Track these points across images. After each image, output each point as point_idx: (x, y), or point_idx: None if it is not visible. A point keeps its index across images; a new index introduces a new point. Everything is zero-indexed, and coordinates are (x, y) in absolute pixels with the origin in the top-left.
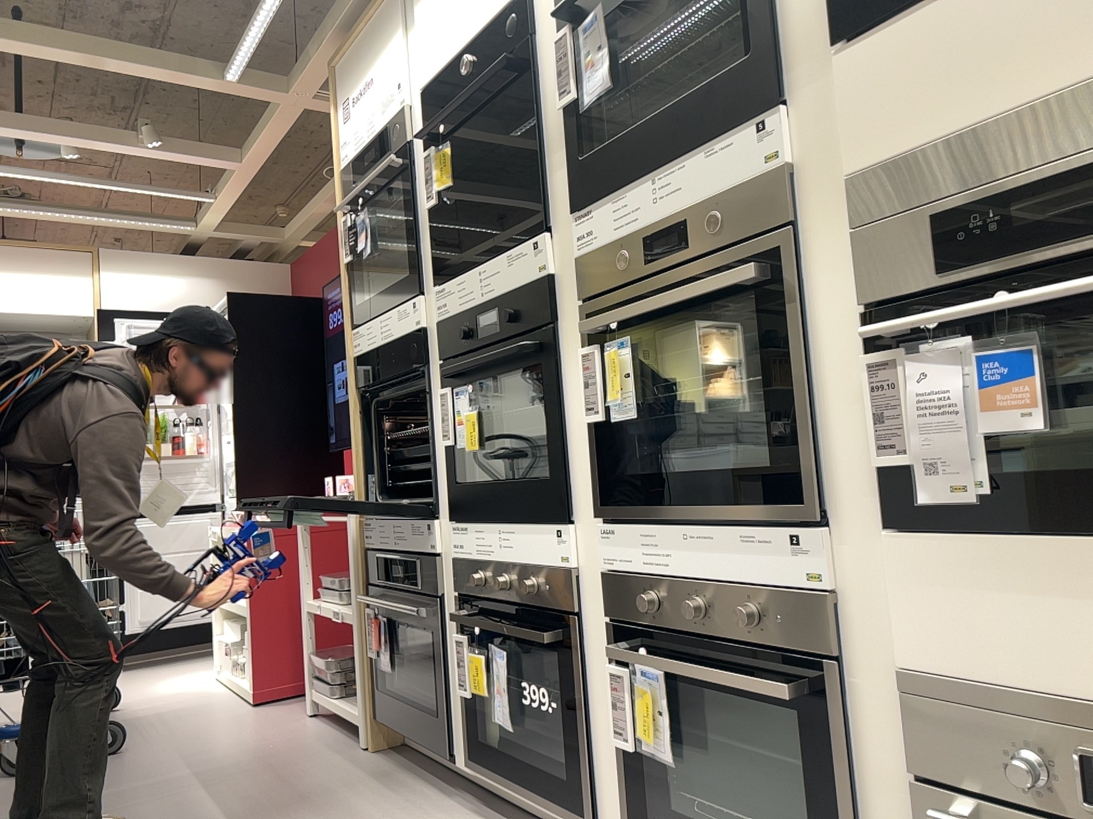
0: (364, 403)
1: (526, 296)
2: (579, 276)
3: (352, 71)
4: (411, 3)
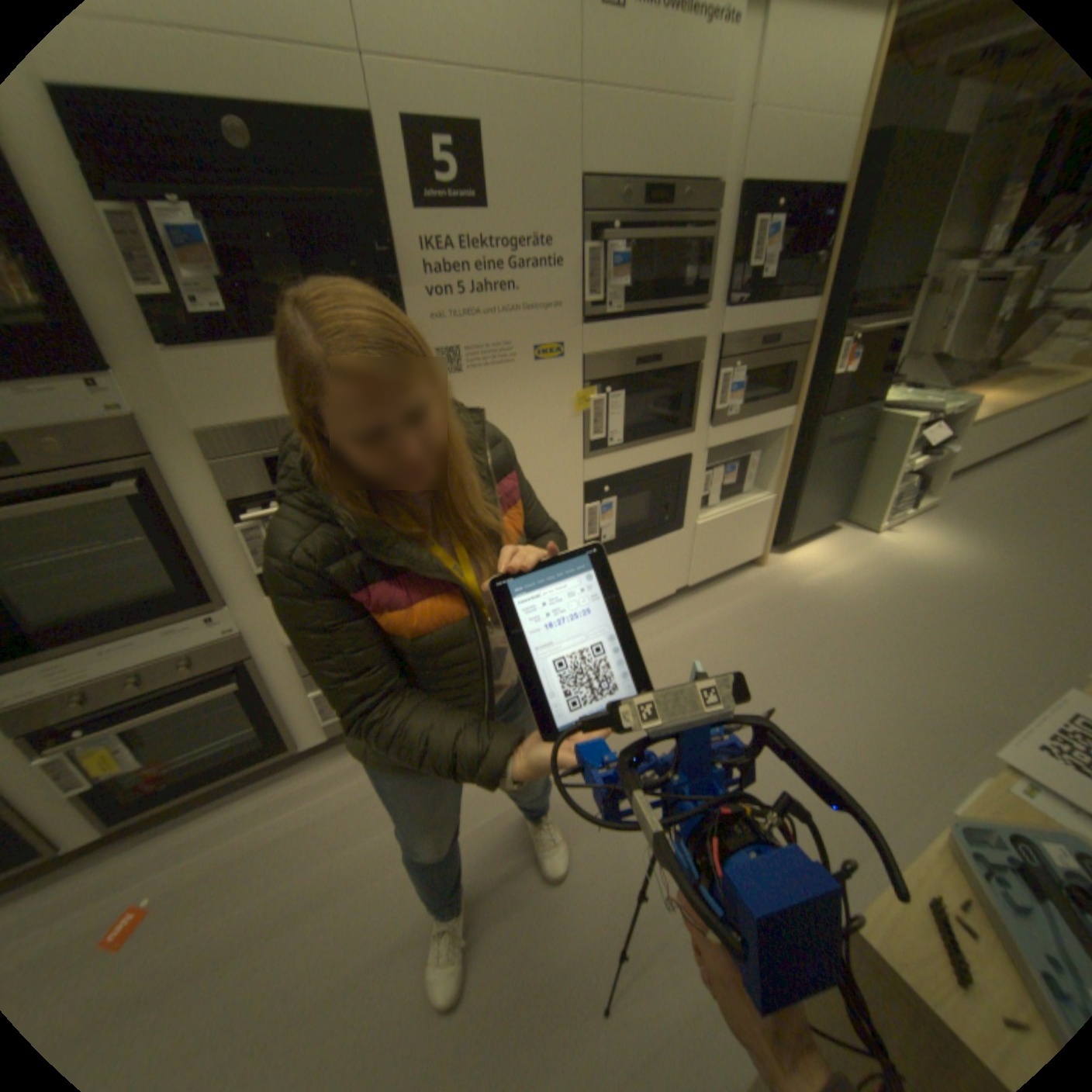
0: None
1: None
2: None
3: None
4: None
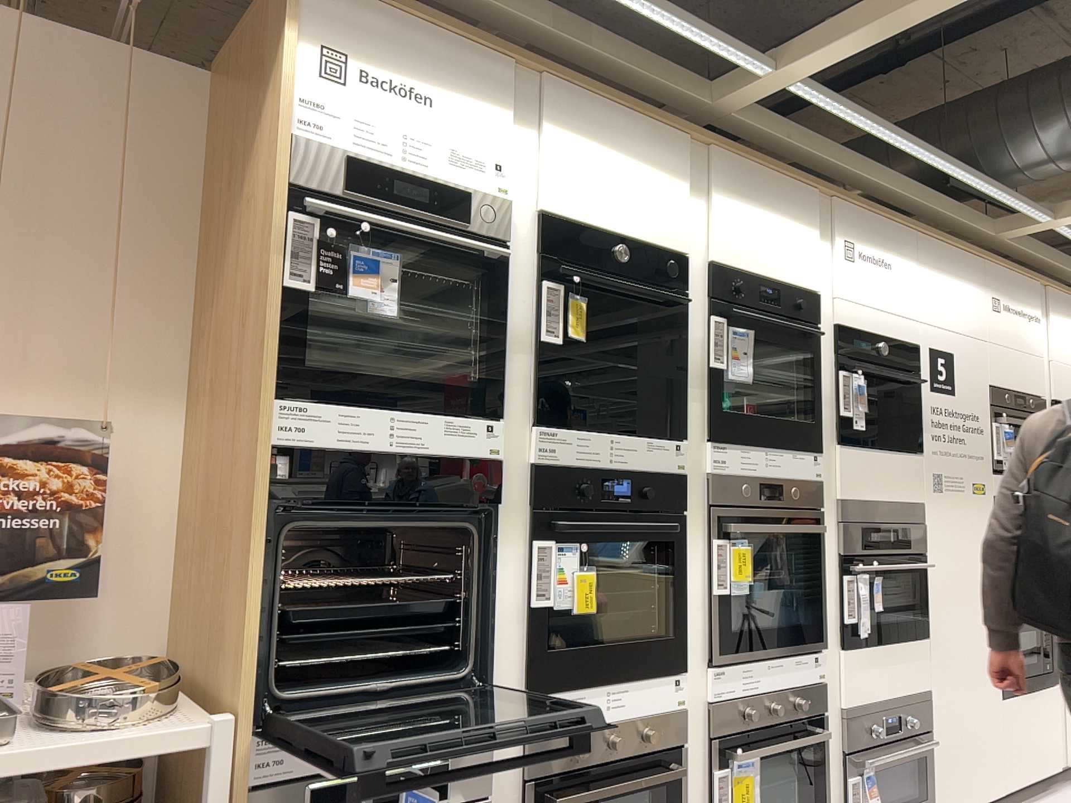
0: (278, 526)
1: (666, 484)
2: (709, 487)
3: (375, 37)
4: (529, 101)
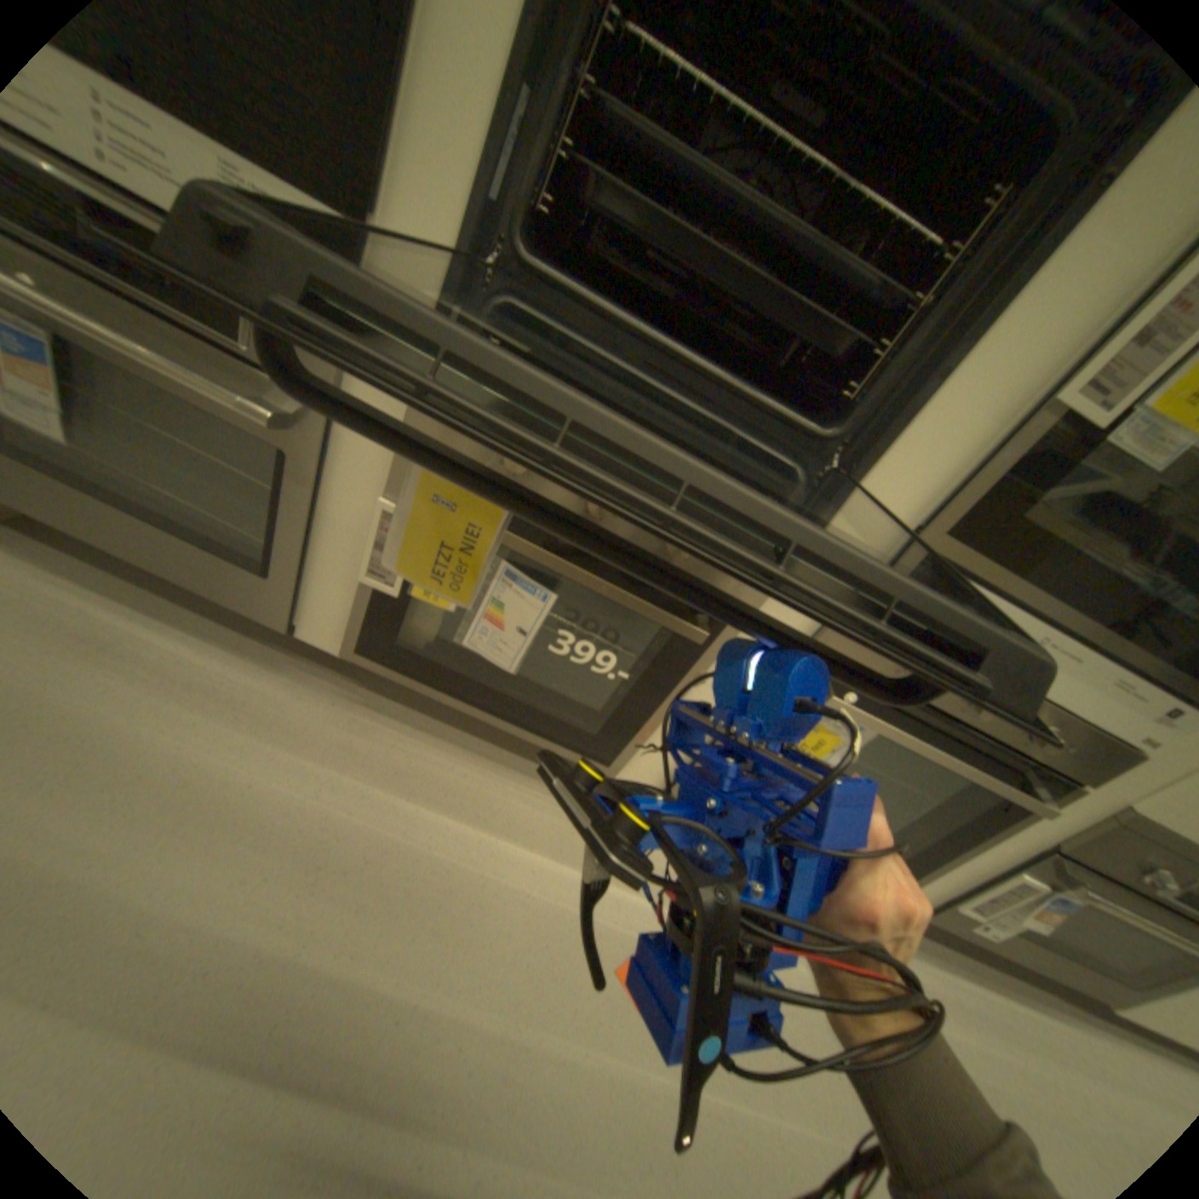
0: None
1: None
2: None
3: None
4: None
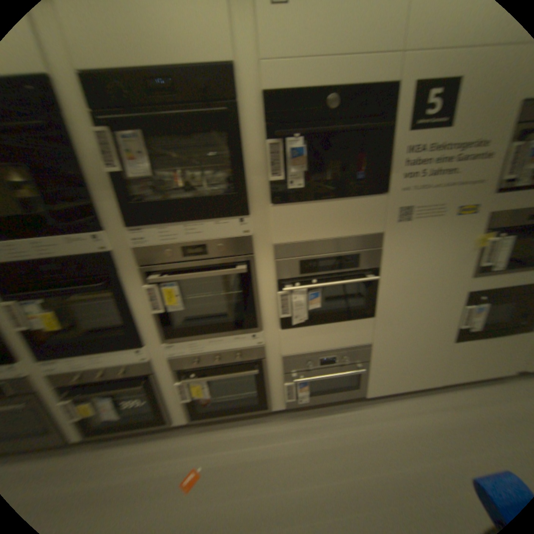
0: None
1: (87, 262)
2: (131, 256)
3: None
4: None
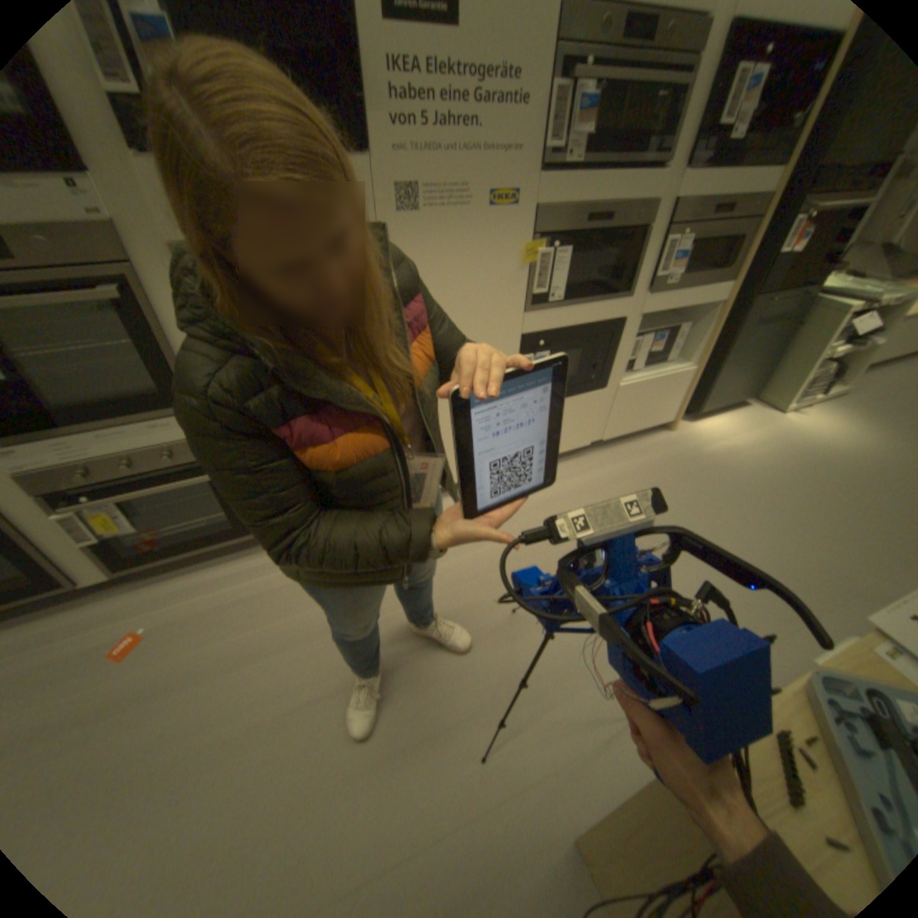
0: None
1: None
2: None
3: None
4: None
